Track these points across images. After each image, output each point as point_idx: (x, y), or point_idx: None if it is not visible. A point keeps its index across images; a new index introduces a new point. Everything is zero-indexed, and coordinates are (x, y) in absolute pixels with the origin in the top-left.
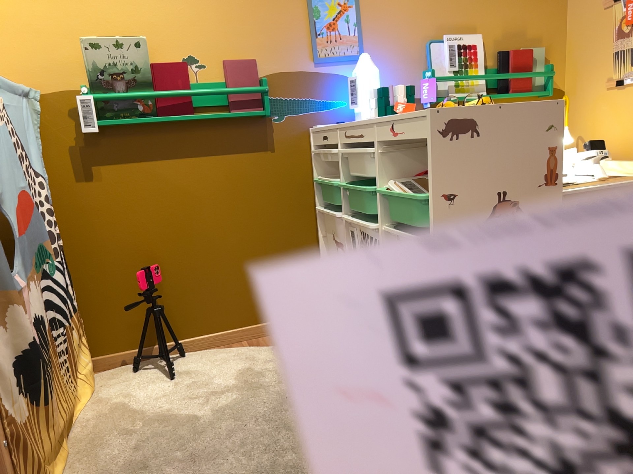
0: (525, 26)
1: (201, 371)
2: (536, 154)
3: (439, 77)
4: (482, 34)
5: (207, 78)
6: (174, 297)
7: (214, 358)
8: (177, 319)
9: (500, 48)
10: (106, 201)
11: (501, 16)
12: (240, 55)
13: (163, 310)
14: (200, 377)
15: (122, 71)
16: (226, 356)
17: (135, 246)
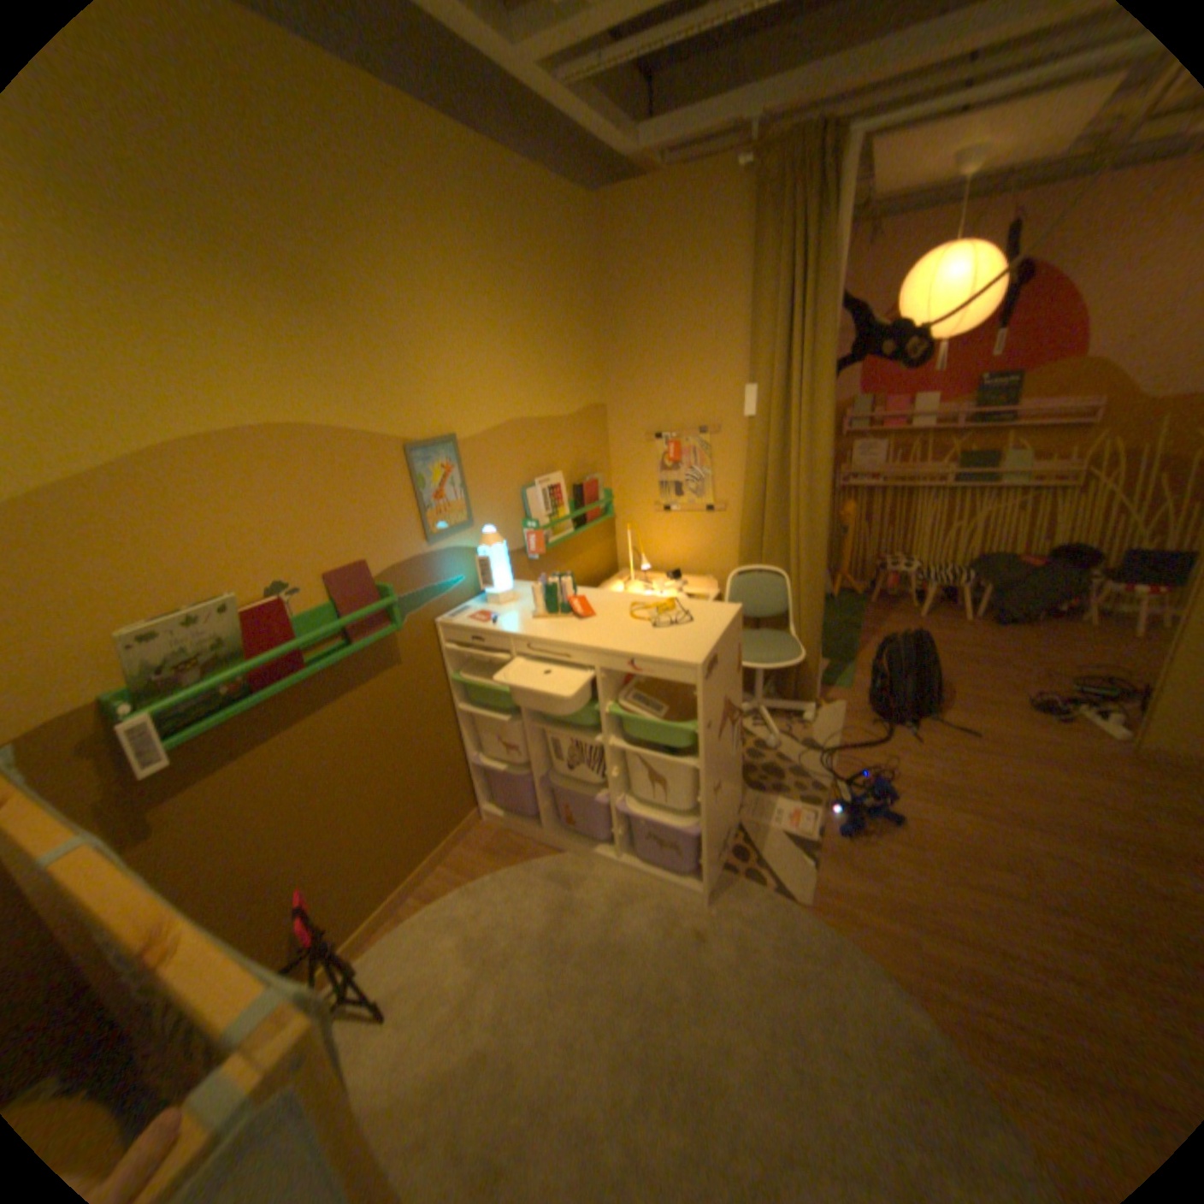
0: (586, 455)
1: (407, 983)
2: (735, 656)
3: (539, 526)
4: (560, 470)
5: (305, 607)
6: (314, 913)
7: (402, 952)
8: (323, 936)
9: (572, 479)
10: (183, 854)
11: (569, 448)
12: (342, 560)
13: (303, 939)
14: (416, 992)
15: (195, 657)
16: (415, 939)
17: (246, 886)
